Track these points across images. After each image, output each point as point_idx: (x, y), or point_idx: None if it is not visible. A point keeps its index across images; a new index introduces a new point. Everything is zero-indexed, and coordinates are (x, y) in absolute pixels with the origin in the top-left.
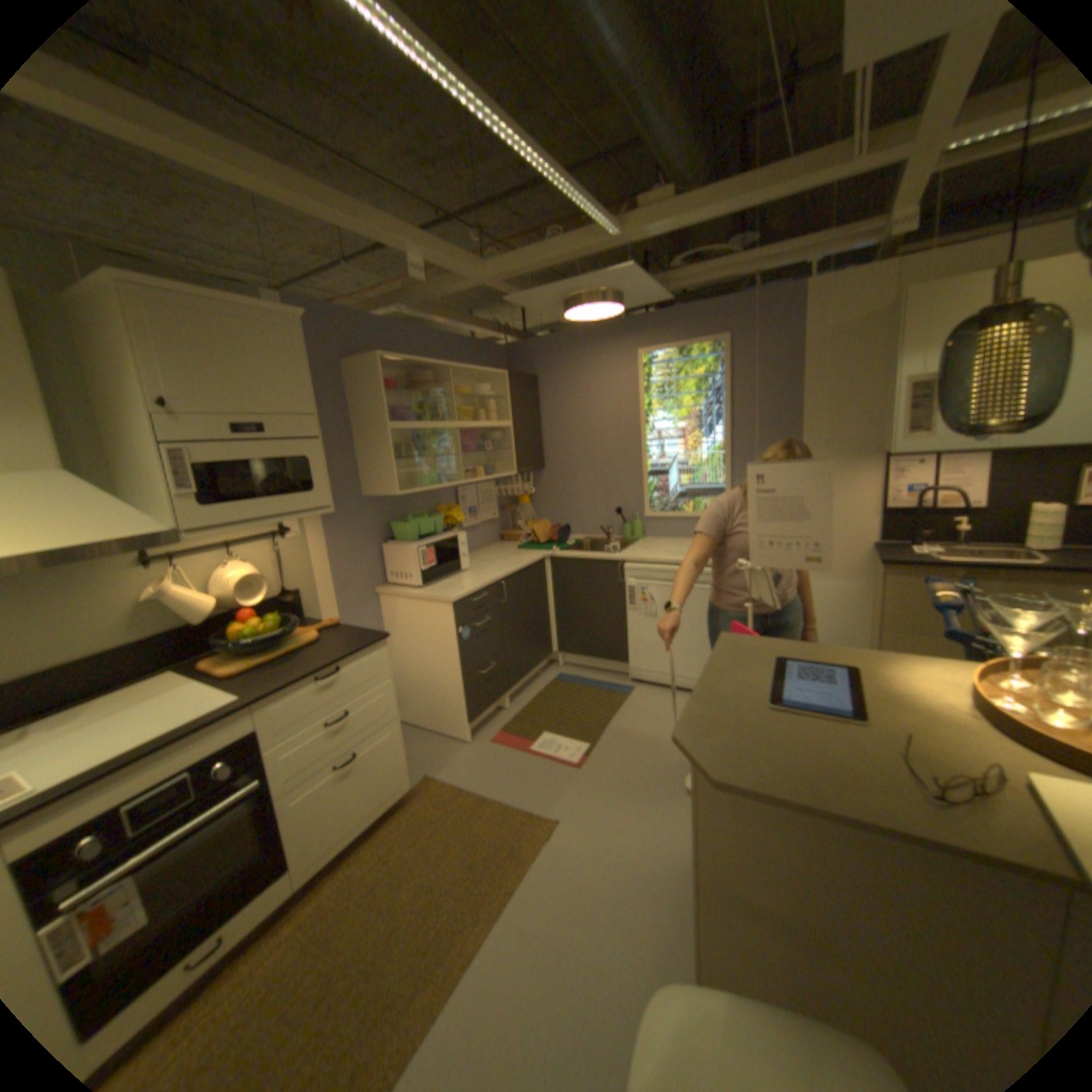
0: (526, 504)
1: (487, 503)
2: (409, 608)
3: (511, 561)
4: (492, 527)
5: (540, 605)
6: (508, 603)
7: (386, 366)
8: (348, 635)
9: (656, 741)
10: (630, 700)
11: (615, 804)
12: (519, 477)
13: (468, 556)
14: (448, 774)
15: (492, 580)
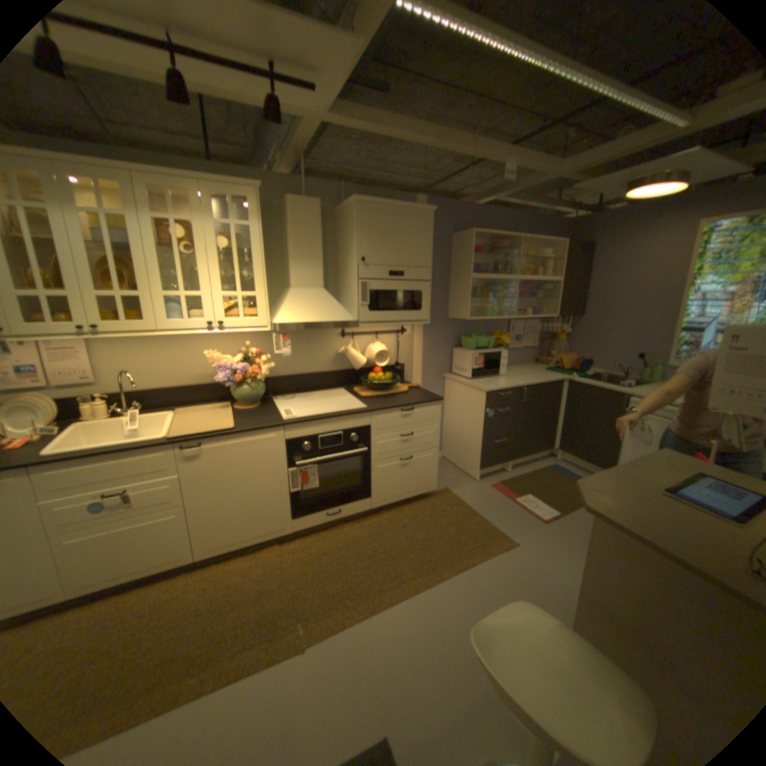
0: (563, 339)
1: (531, 334)
2: (460, 389)
3: (537, 376)
4: (531, 351)
5: (552, 412)
6: (526, 403)
7: (479, 237)
8: (422, 393)
9: None
10: None
11: (565, 554)
12: (562, 318)
13: (506, 366)
14: (460, 492)
15: (517, 385)
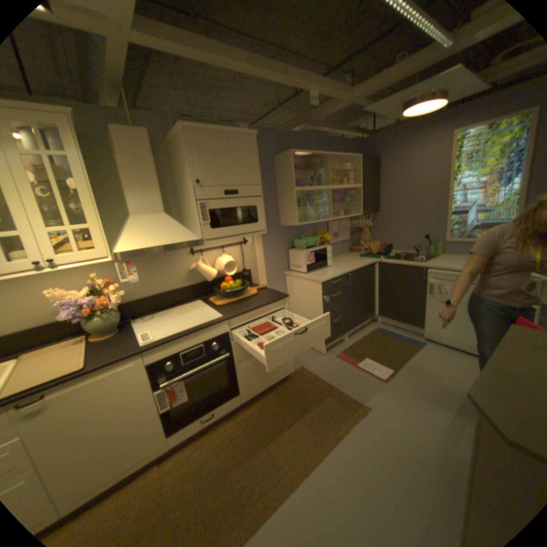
0: (366, 232)
1: (344, 231)
2: (299, 283)
3: (355, 263)
4: (345, 244)
5: (370, 288)
6: (351, 286)
7: (295, 157)
8: (269, 293)
9: (439, 379)
10: (423, 350)
11: (408, 409)
12: (363, 216)
13: (331, 259)
14: (313, 368)
15: (343, 273)
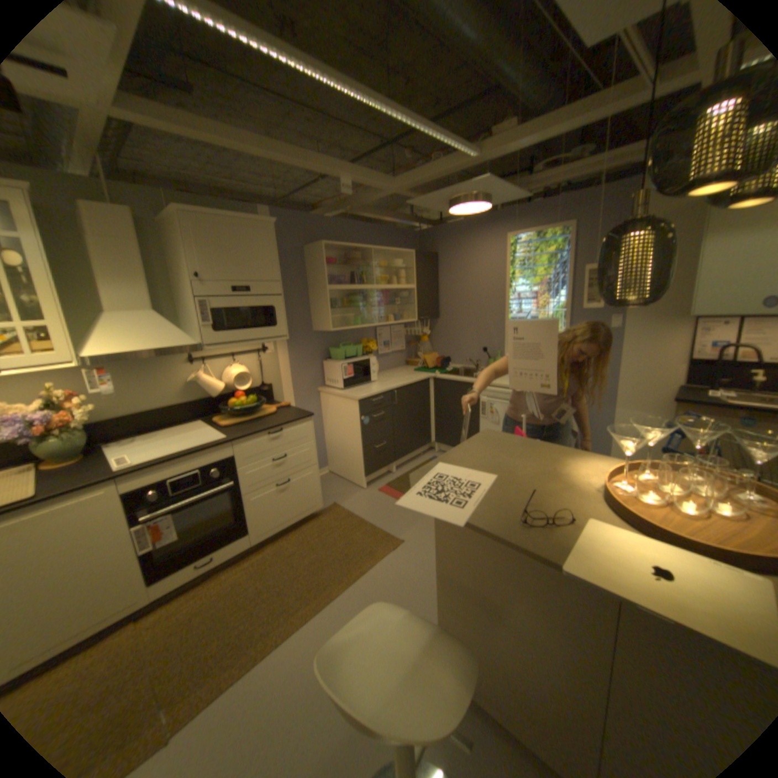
0: (425, 341)
1: (397, 340)
2: (335, 401)
3: (405, 378)
4: (400, 355)
5: (423, 409)
6: (398, 405)
7: (331, 249)
8: (291, 412)
9: None
10: None
11: None
12: (422, 323)
13: (376, 373)
14: (348, 504)
15: (387, 389)
